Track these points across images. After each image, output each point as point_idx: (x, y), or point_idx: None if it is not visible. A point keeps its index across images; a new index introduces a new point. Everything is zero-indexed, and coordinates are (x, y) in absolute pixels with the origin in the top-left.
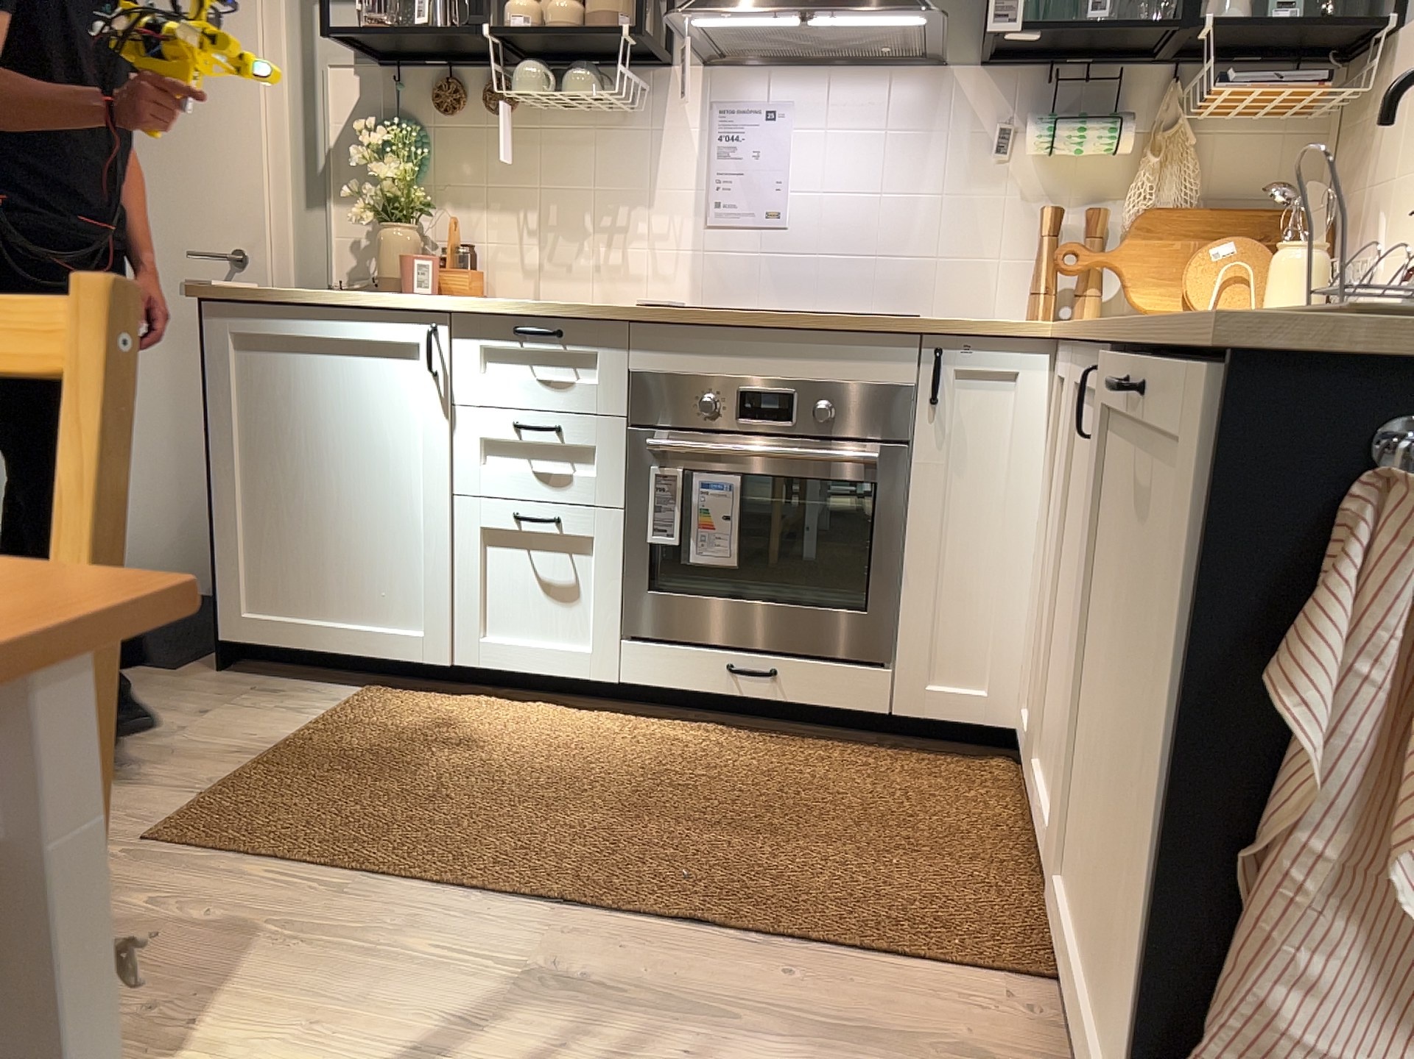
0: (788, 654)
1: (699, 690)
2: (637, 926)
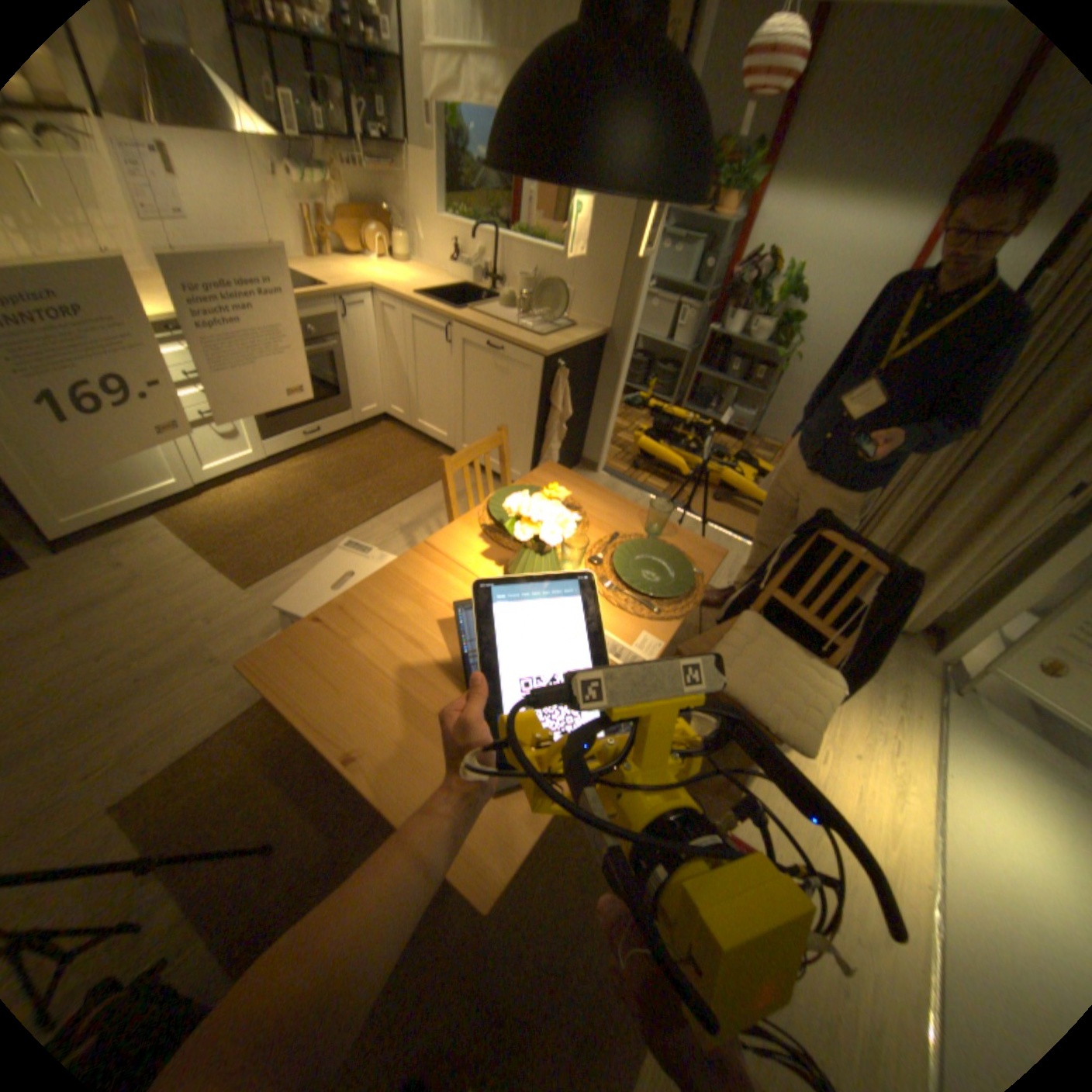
0: (316, 419)
1: (297, 445)
2: (395, 507)
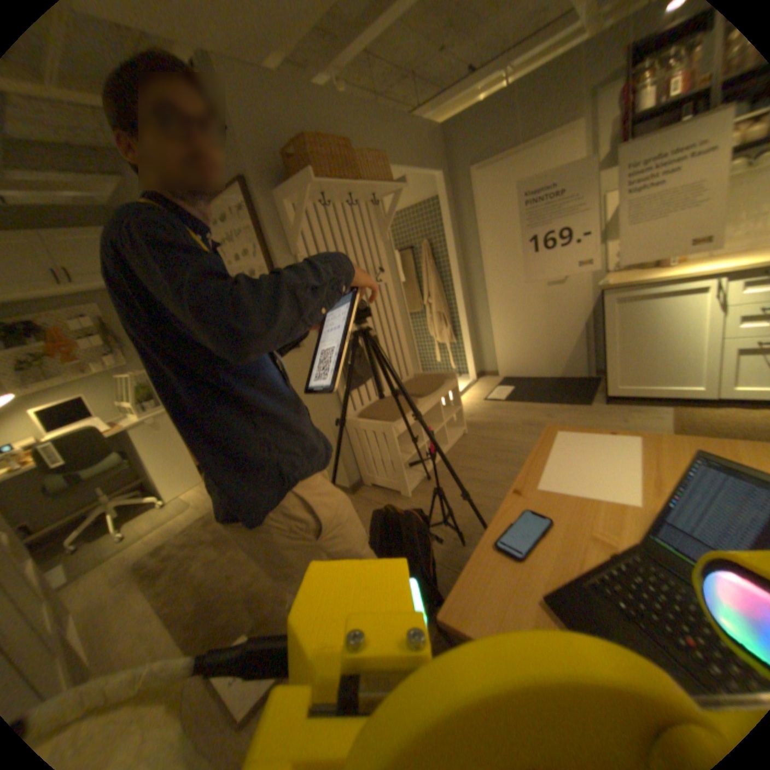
0: None
1: None
2: None
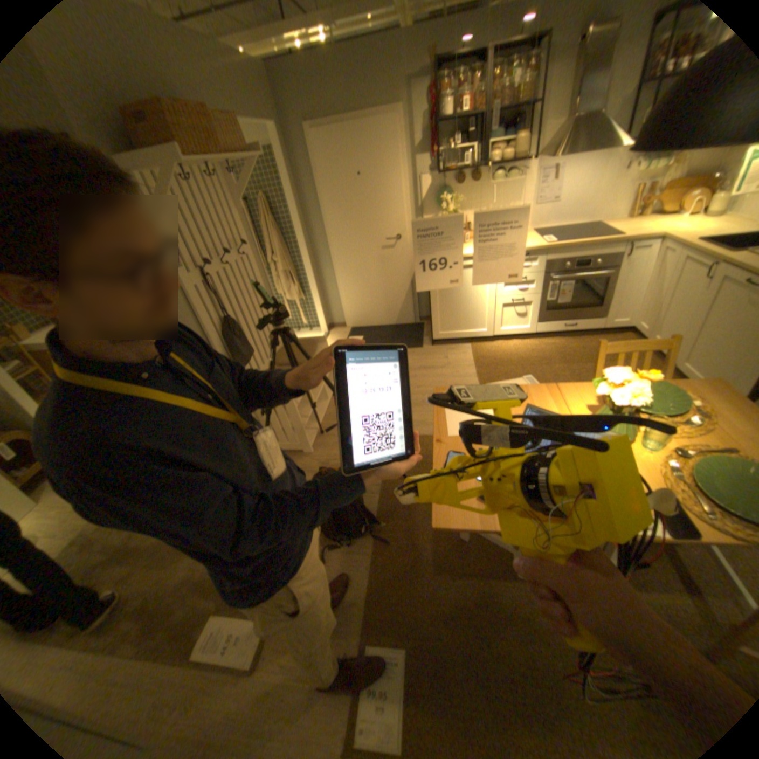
0: (577, 319)
1: (557, 331)
2: None
